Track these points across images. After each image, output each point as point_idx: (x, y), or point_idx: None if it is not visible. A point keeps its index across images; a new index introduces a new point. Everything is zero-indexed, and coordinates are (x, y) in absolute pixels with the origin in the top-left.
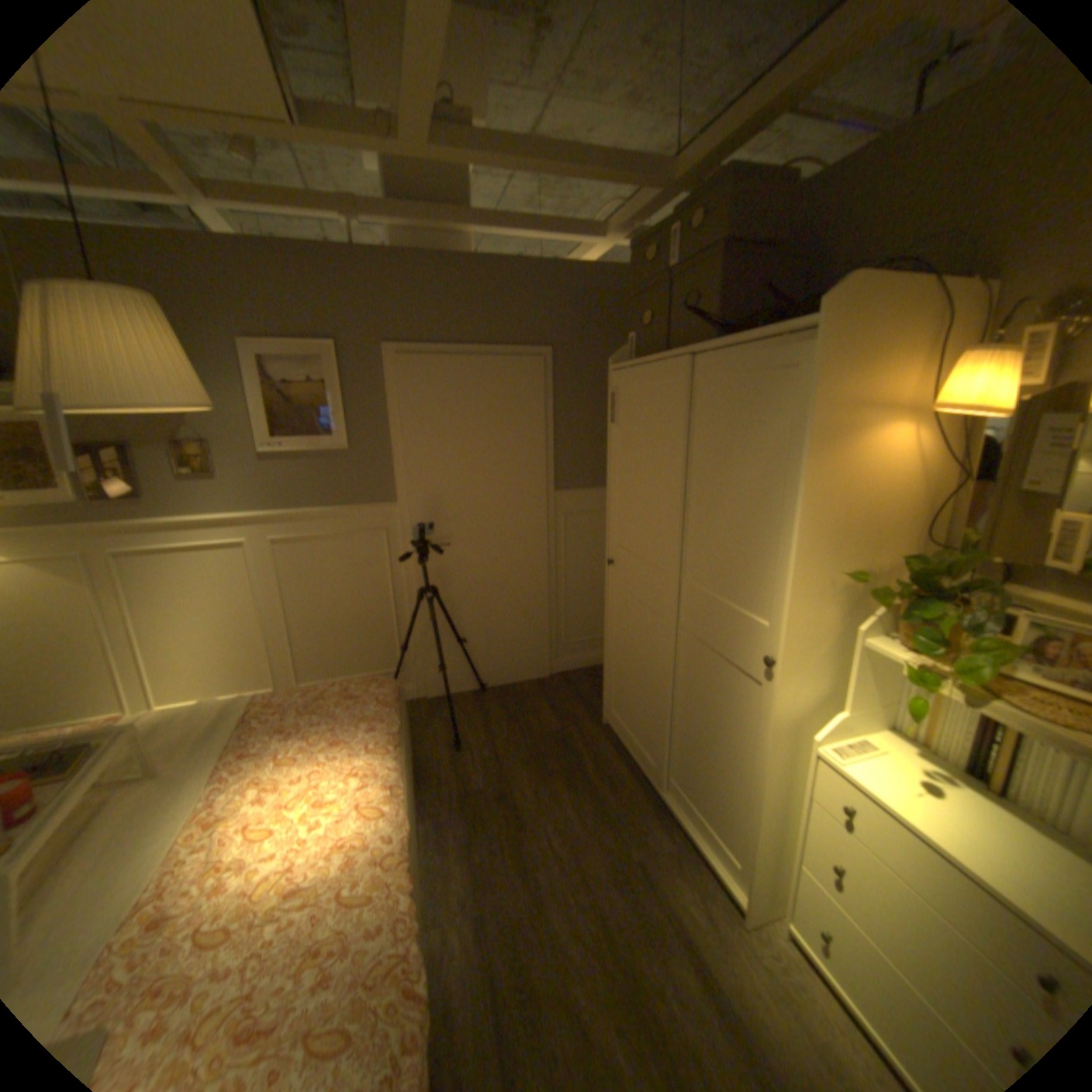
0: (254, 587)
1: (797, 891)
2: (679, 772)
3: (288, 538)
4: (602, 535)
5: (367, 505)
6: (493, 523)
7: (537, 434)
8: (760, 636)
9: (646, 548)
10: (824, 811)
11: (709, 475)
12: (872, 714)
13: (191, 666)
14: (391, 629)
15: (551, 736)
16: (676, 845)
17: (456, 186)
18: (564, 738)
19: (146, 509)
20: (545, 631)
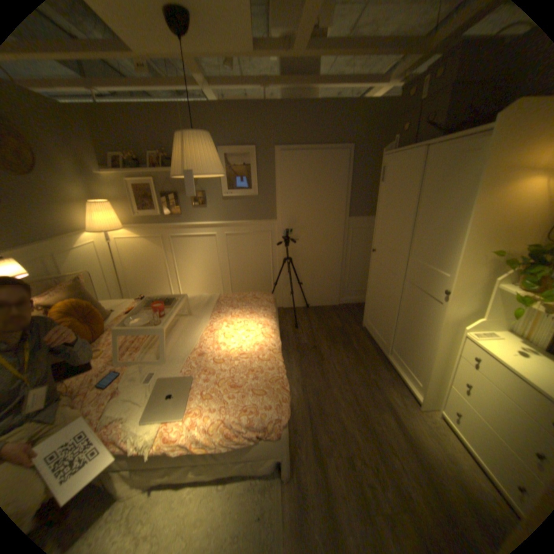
0: (219, 253)
1: (448, 396)
2: (398, 346)
3: (232, 233)
4: (371, 239)
5: (264, 220)
6: (318, 230)
7: (343, 188)
8: (445, 281)
9: (393, 242)
10: (466, 360)
11: (429, 205)
12: (500, 321)
13: (195, 282)
14: (270, 275)
15: (338, 328)
16: (392, 376)
17: (313, 64)
18: (343, 329)
19: (183, 219)
20: (338, 283)
